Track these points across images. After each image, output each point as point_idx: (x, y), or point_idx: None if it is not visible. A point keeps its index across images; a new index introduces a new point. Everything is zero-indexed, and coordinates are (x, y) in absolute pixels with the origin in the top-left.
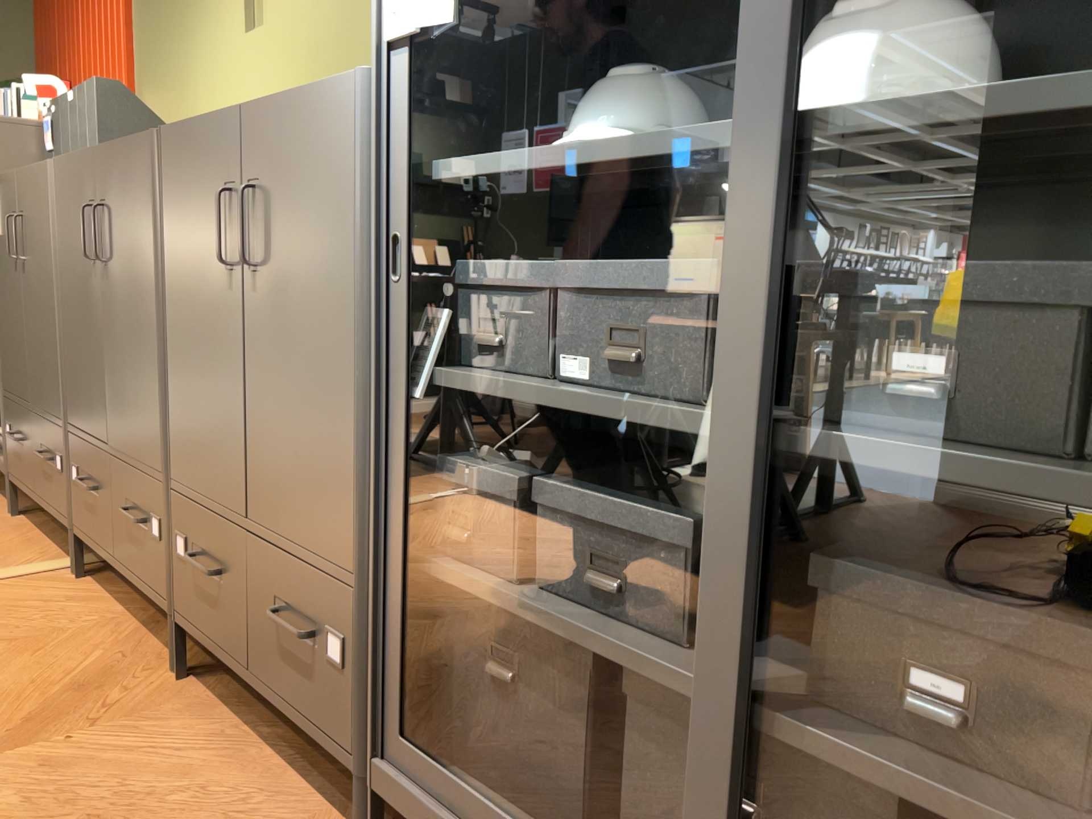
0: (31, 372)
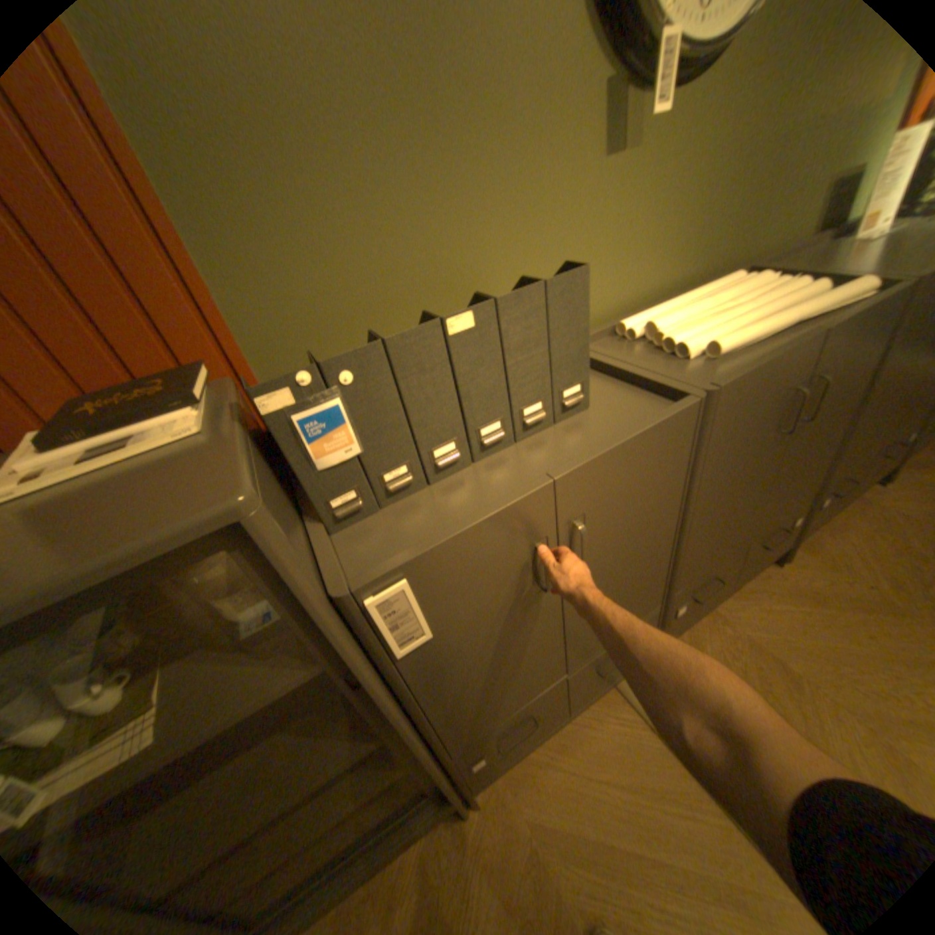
0: (577, 648)
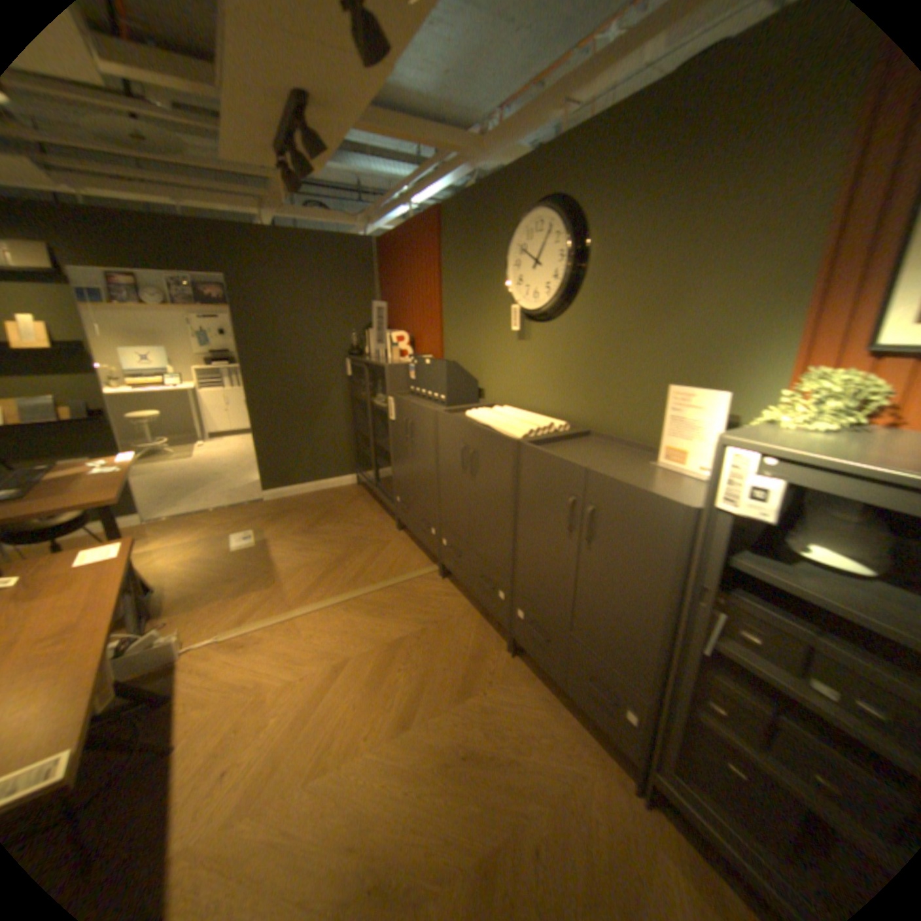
0: (414, 486)
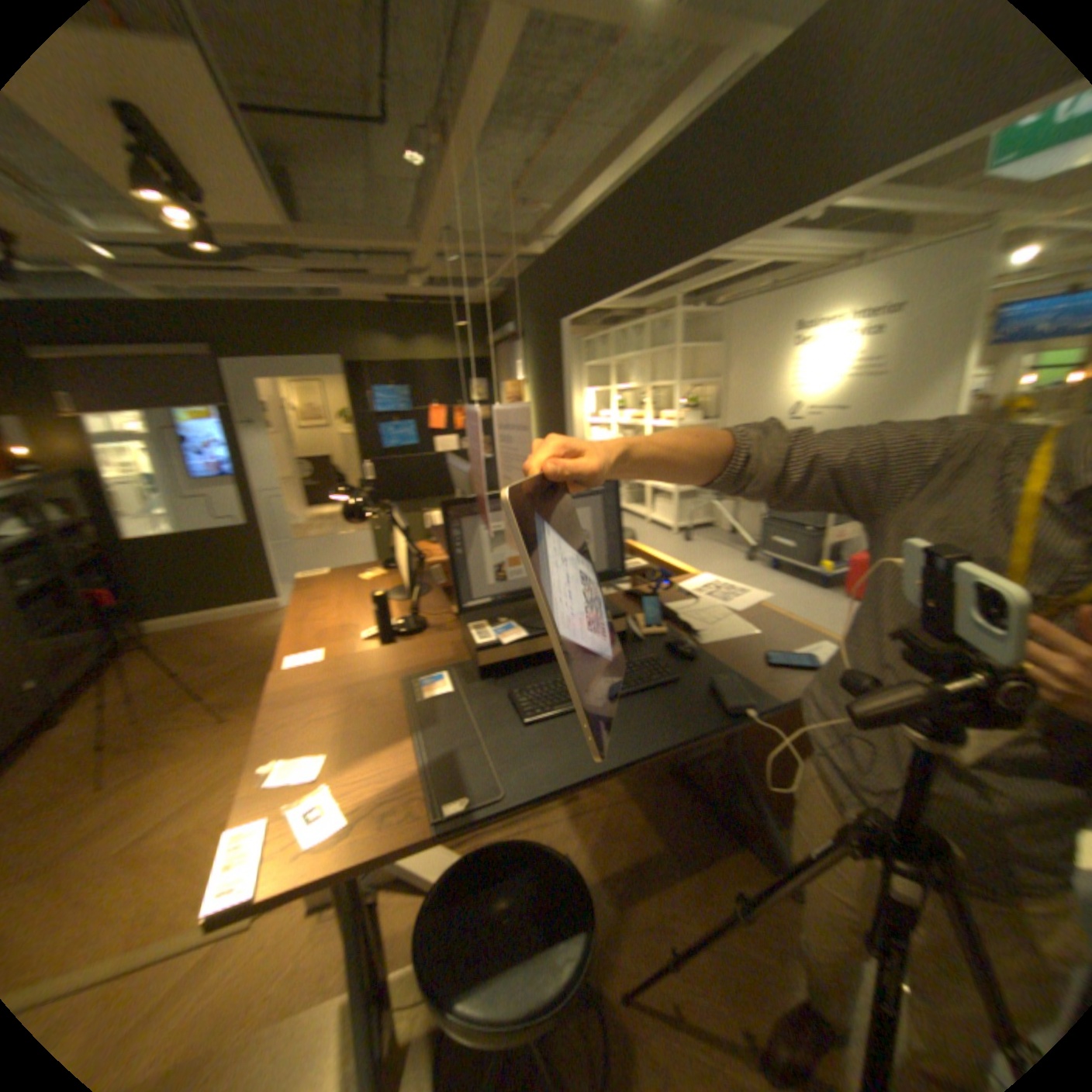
0: None
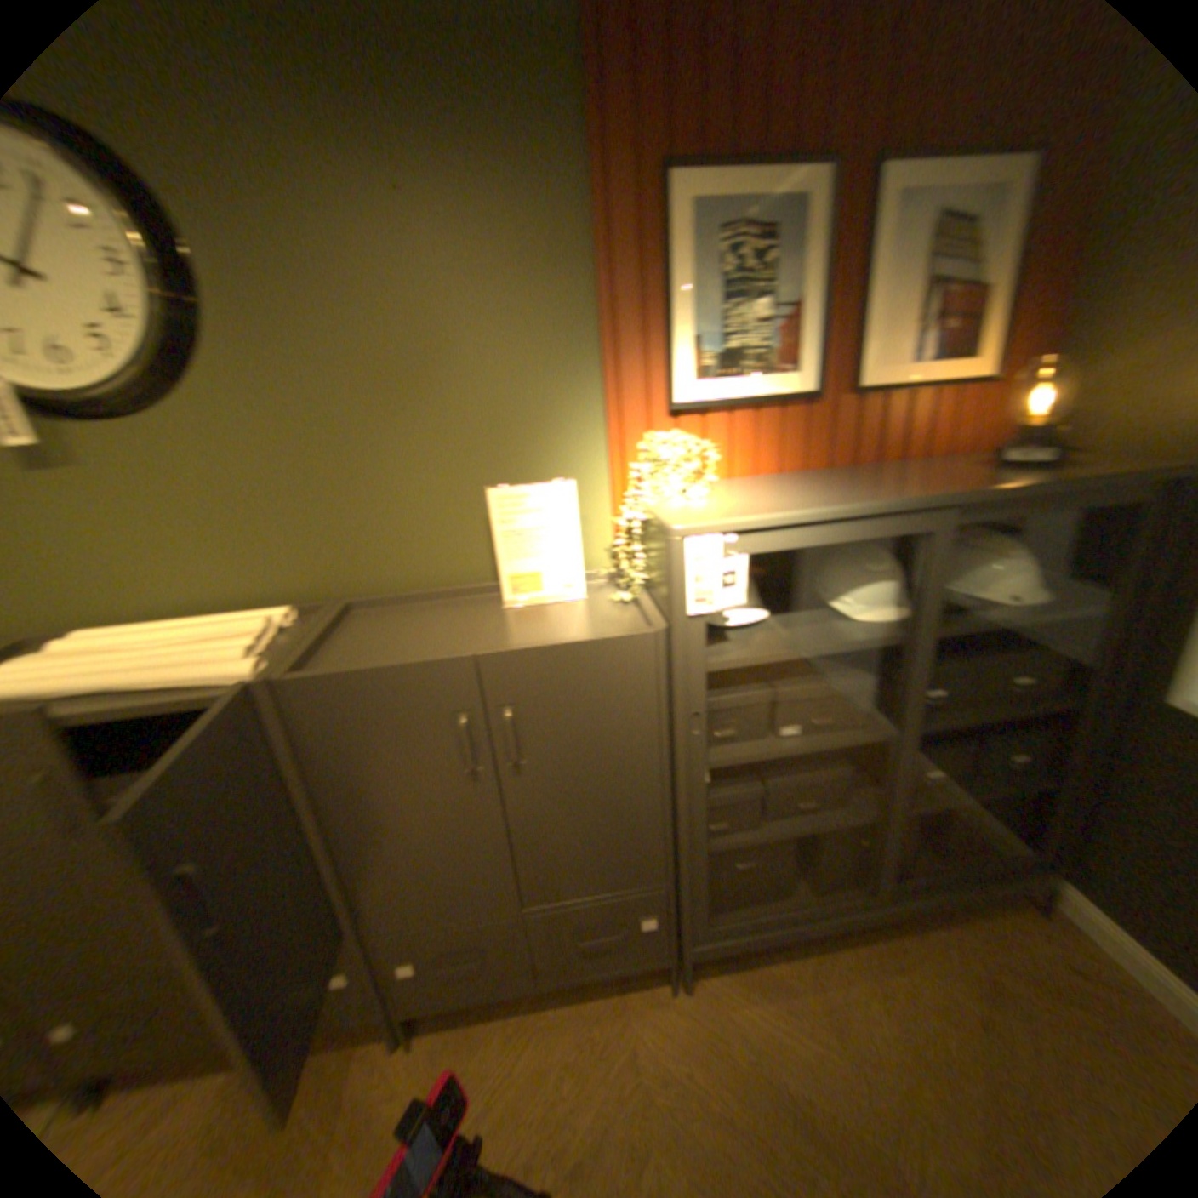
0: None
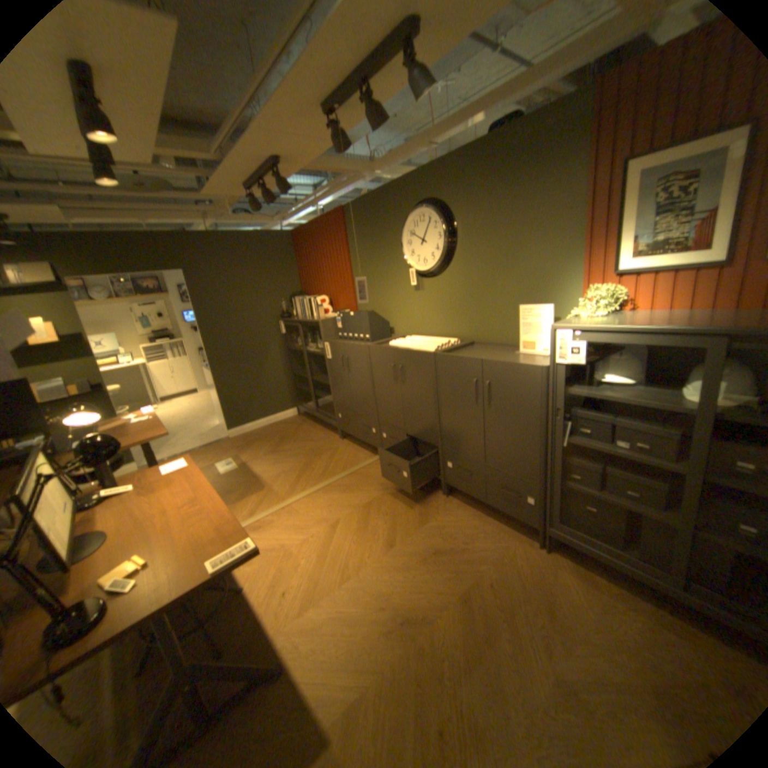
0: (355, 402)
